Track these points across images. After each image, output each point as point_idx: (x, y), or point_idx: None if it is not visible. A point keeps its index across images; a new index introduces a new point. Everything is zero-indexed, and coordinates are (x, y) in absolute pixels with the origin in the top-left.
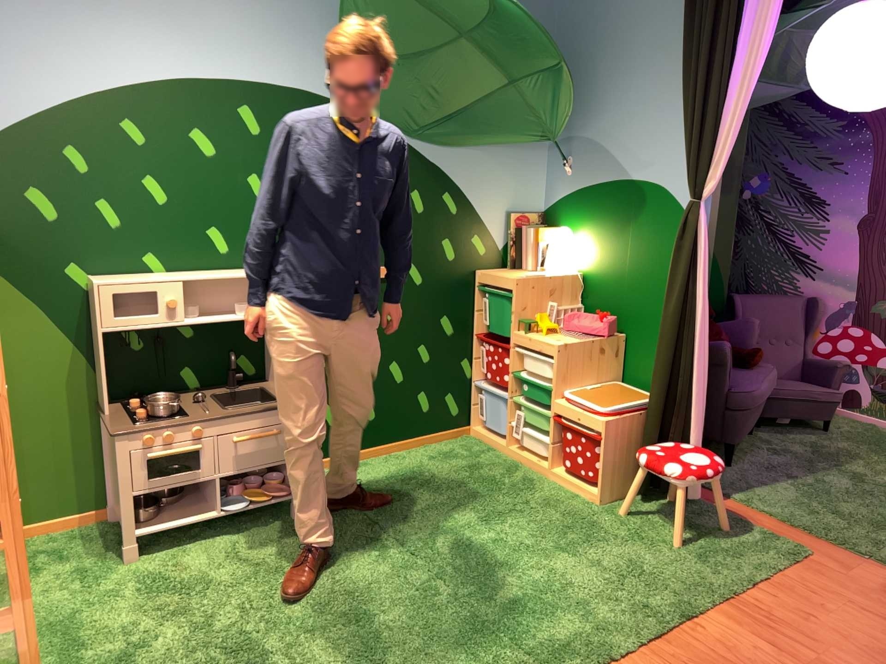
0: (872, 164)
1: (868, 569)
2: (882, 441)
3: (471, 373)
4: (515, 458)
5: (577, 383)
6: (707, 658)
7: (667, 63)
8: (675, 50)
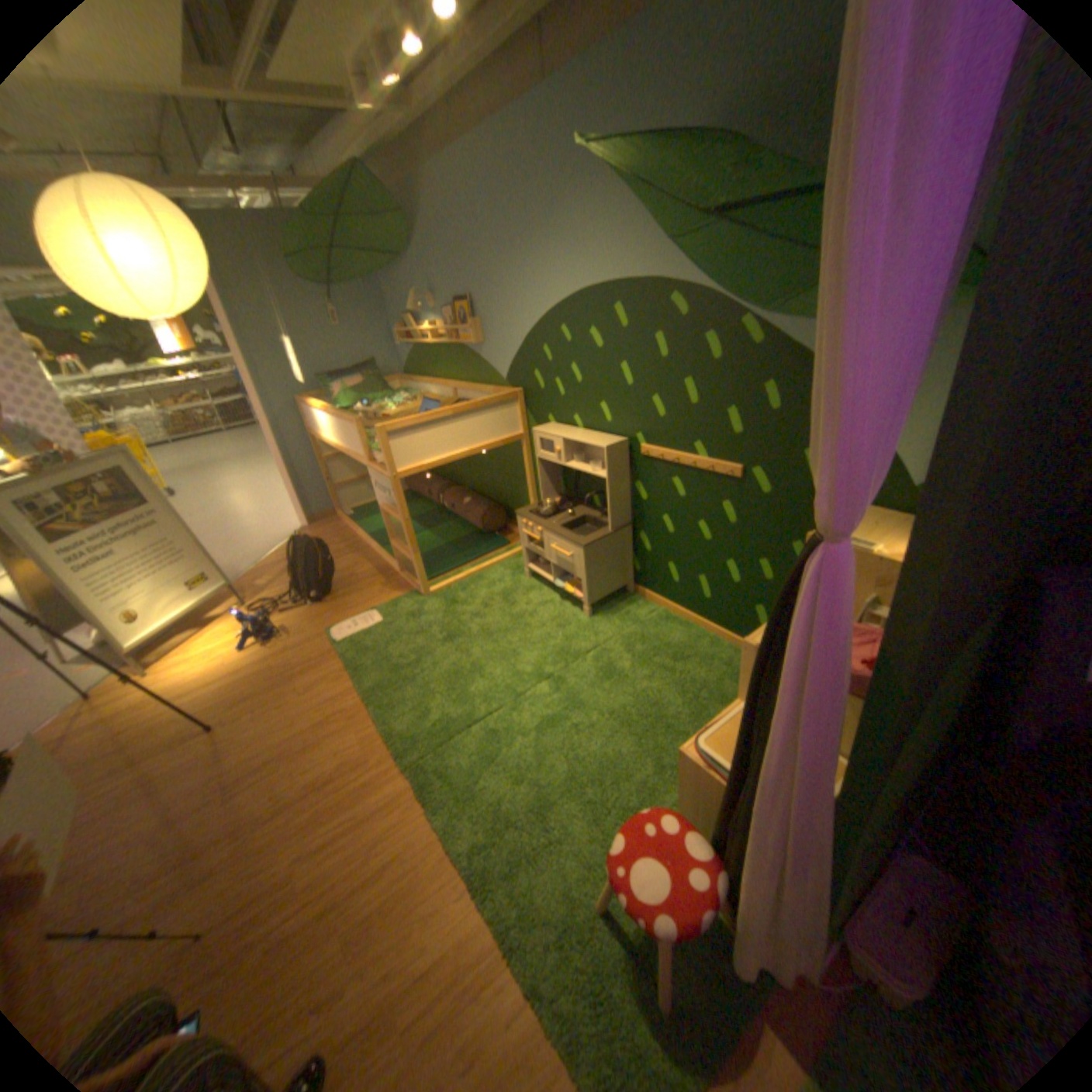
0: None
1: None
2: None
3: None
4: None
5: None
6: (415, 894)
7: None
8: None
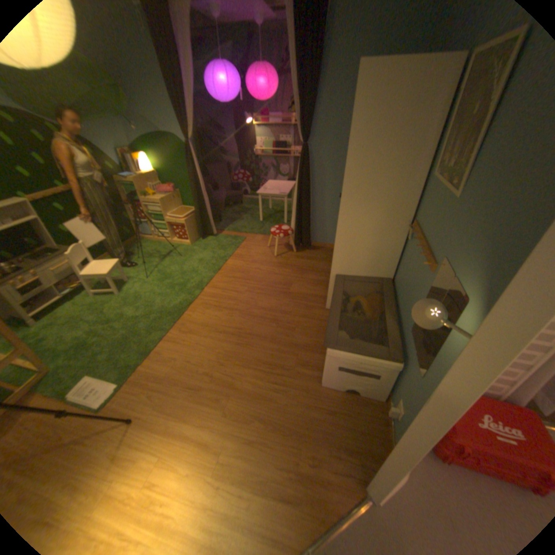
0: (233, 114)
1: (258, 237)
2: (256, 203)
3: (128, 217)
4: (158, 241)
5: (170, 211)
6: (231, 270)
7: (158, 83)
8: (160, 77)
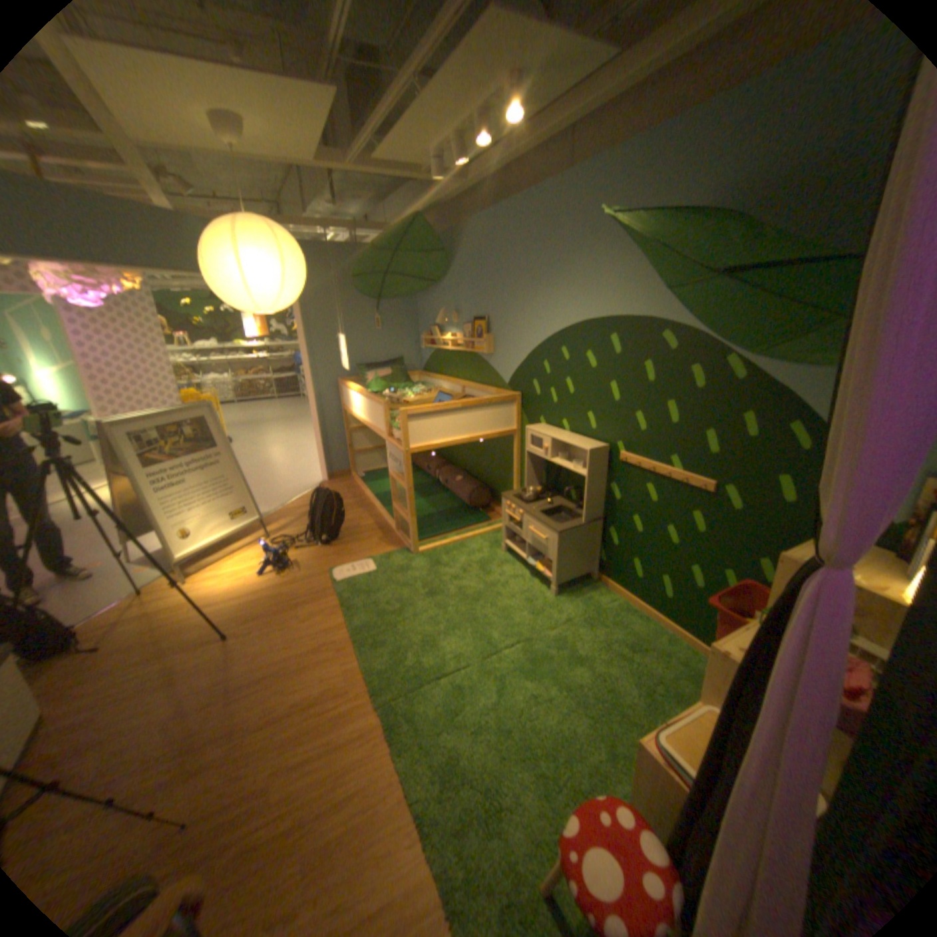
0: None
1: None
2: None
3: None
4: None
5: None
6: (373, 831)
7: None
8: None
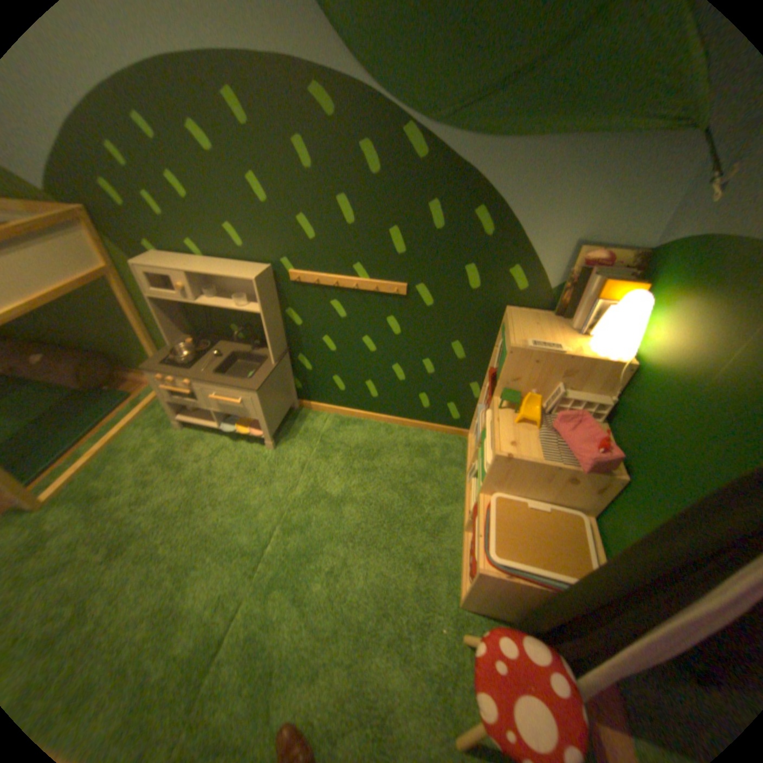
0: None
1: None
2: None
3: (478, 396)
4: (465, 490)
5: (518, 493)
6: None
7: None
8: None
